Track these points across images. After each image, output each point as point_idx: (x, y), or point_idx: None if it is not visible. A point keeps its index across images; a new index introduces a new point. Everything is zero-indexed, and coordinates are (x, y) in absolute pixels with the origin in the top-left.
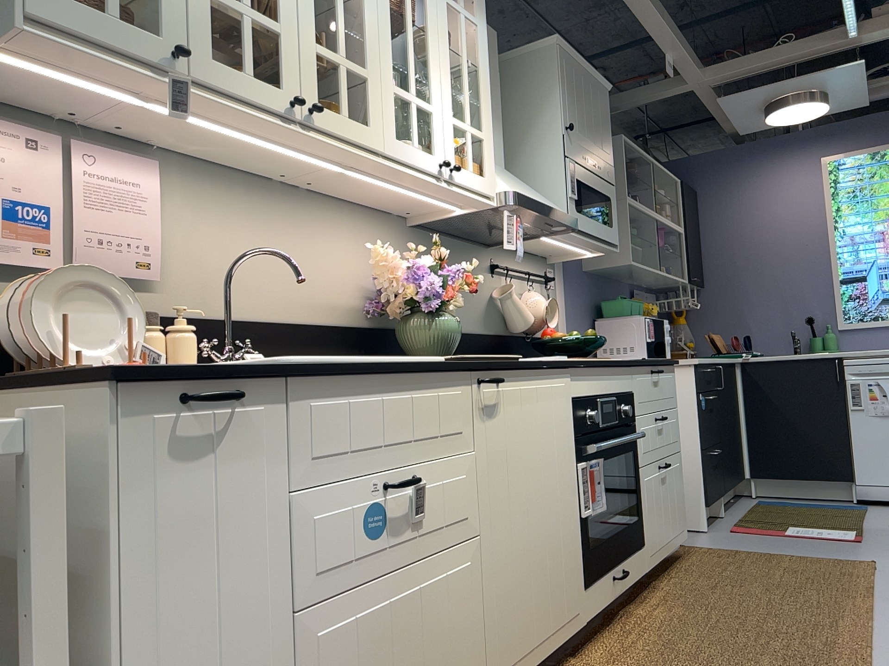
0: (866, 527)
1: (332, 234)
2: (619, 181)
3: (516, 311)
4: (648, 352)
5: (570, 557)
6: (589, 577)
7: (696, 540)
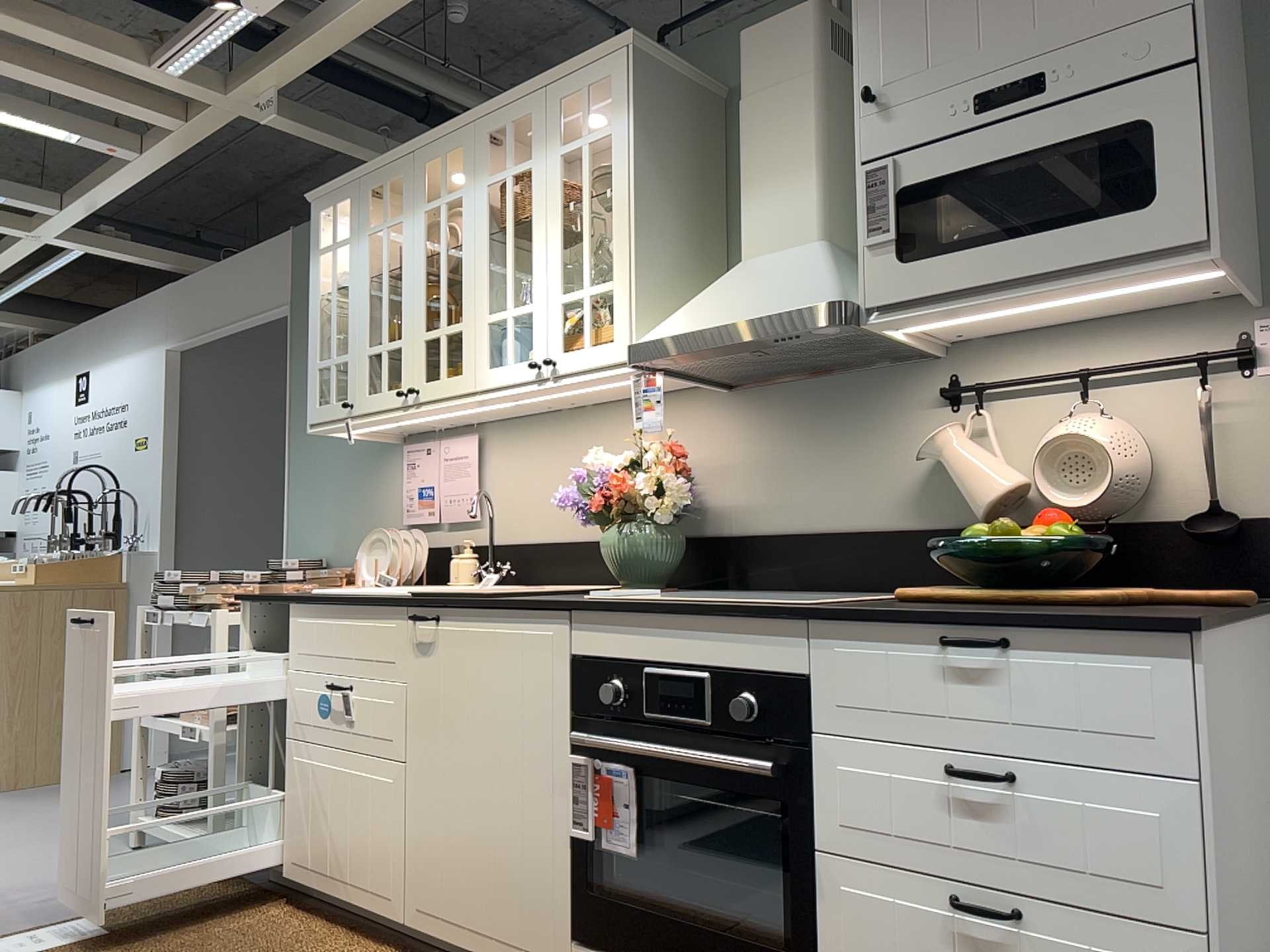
0: None
1: (615, 440)
2: None
3: (959, 479)
4: None
5: (536, 872)
6: (583, 933)
7: None
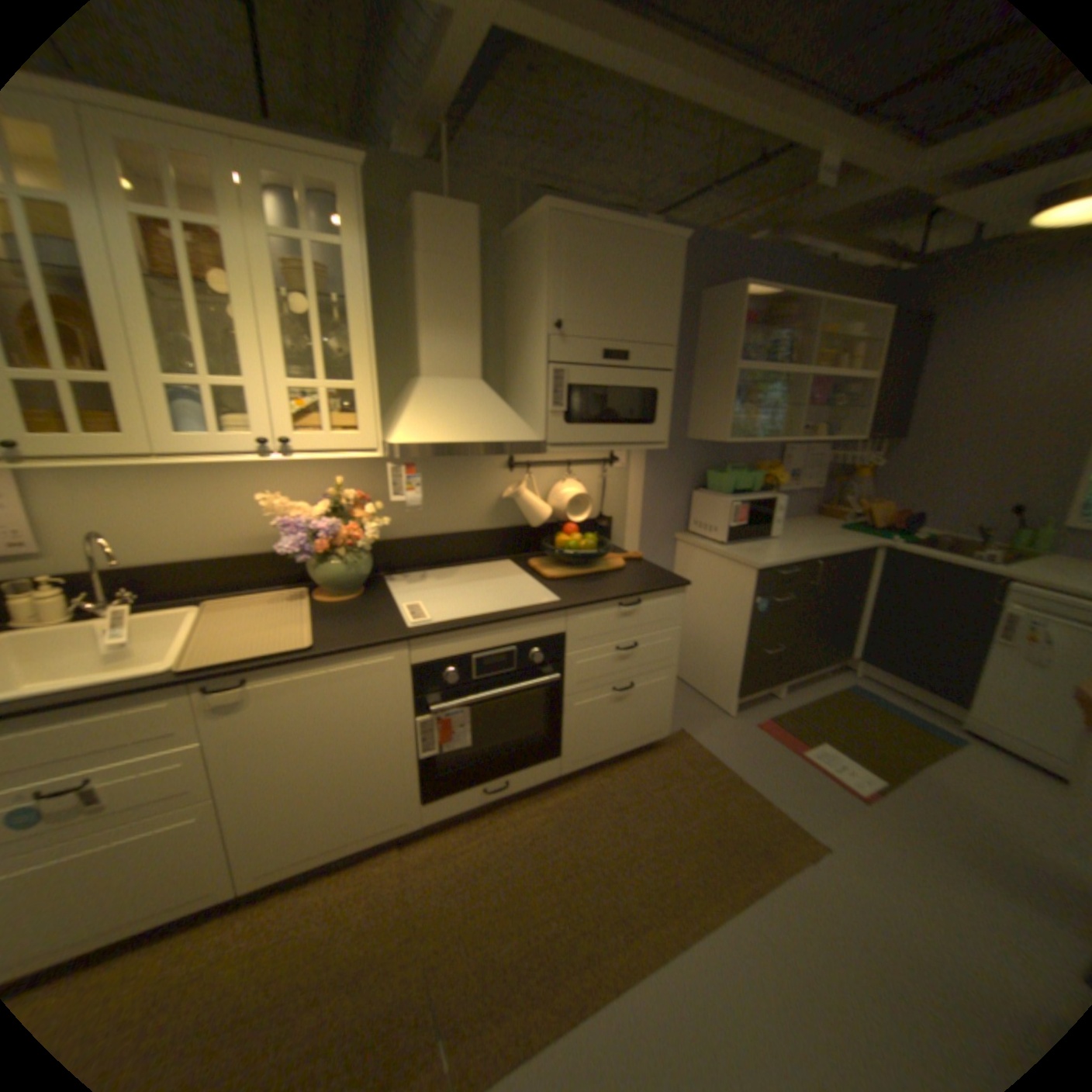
0: (913, 785)
1: (255, 476)
2: (735, 340)
3: (527, 510)
4: (731, 537)
5: (391, 790)
6: (431, 797)
7: (708, 728)
